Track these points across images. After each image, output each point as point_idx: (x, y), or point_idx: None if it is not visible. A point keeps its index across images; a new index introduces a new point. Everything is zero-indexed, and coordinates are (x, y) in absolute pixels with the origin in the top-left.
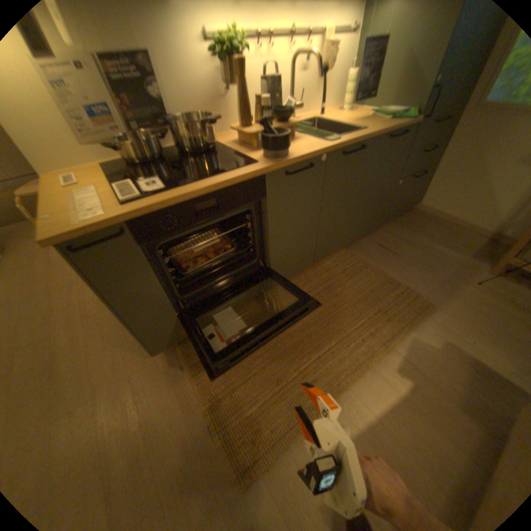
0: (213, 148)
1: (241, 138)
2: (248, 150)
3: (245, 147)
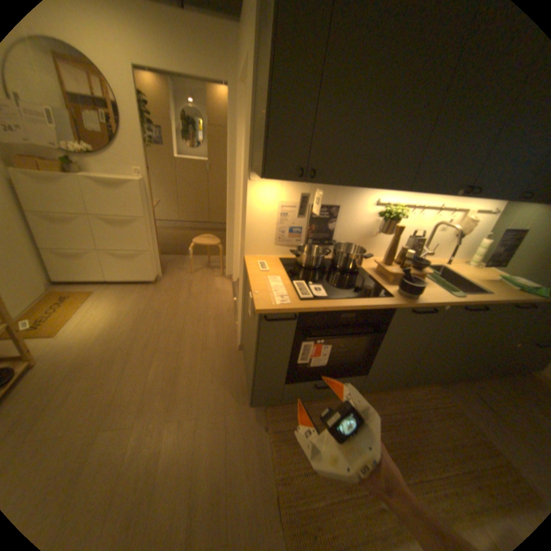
0: (356, 270)
1: (379, 269)
2: (384, 282)
3: (382, 278)
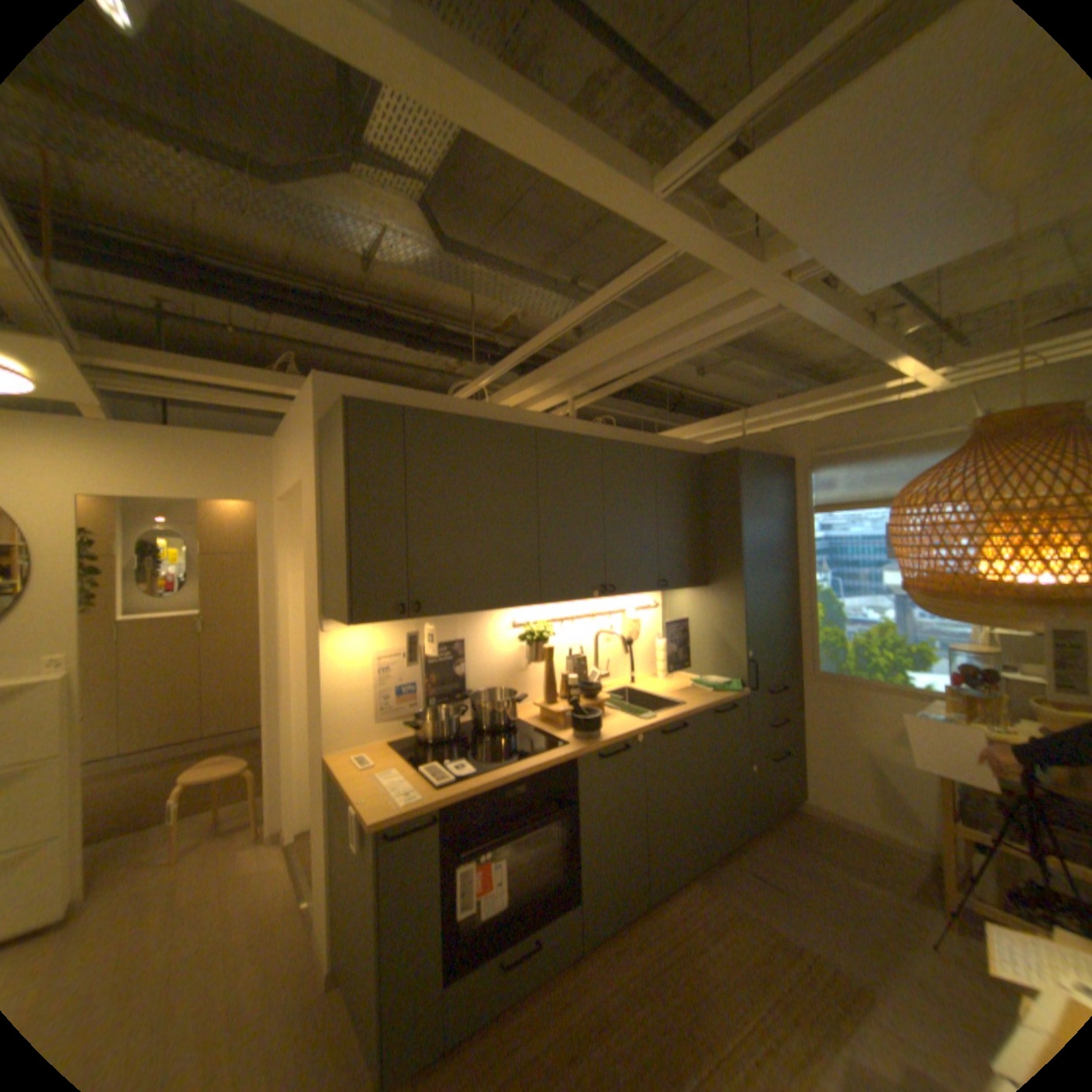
0: (513, 725)
1: (544, 714)
2: (554, 729)
3: (550, 725)
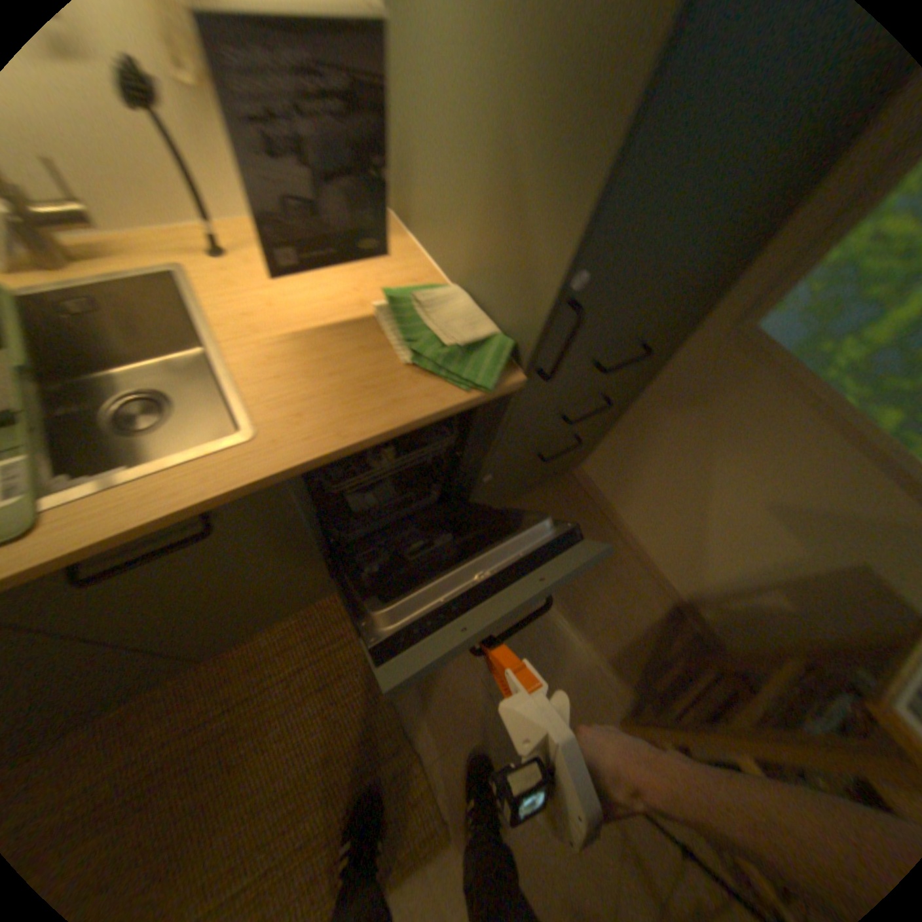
0: None
1: None
2: None
3: None
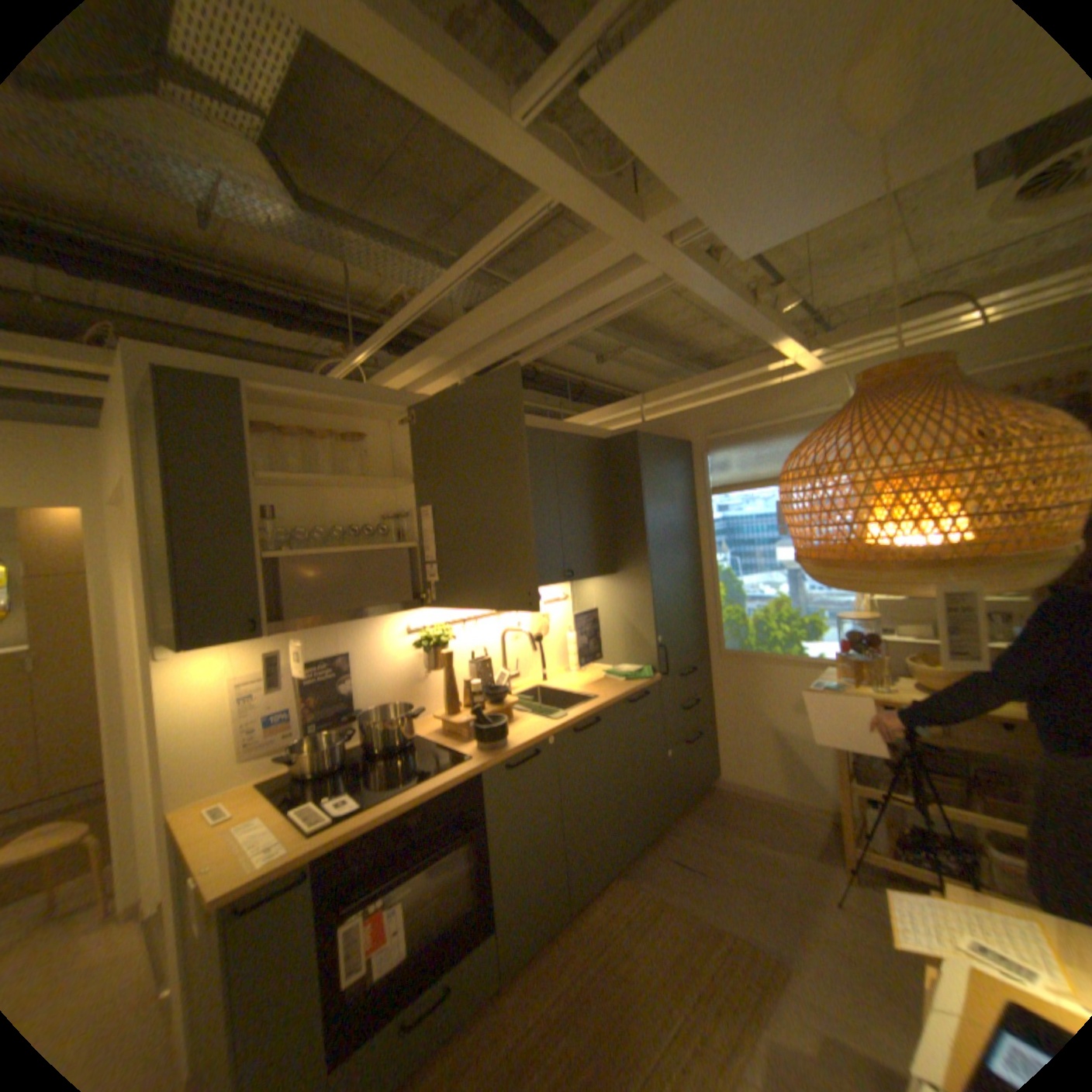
0: (411, 743)
1: (446, 727)
2: (457, 742)
3: (453, 739)
